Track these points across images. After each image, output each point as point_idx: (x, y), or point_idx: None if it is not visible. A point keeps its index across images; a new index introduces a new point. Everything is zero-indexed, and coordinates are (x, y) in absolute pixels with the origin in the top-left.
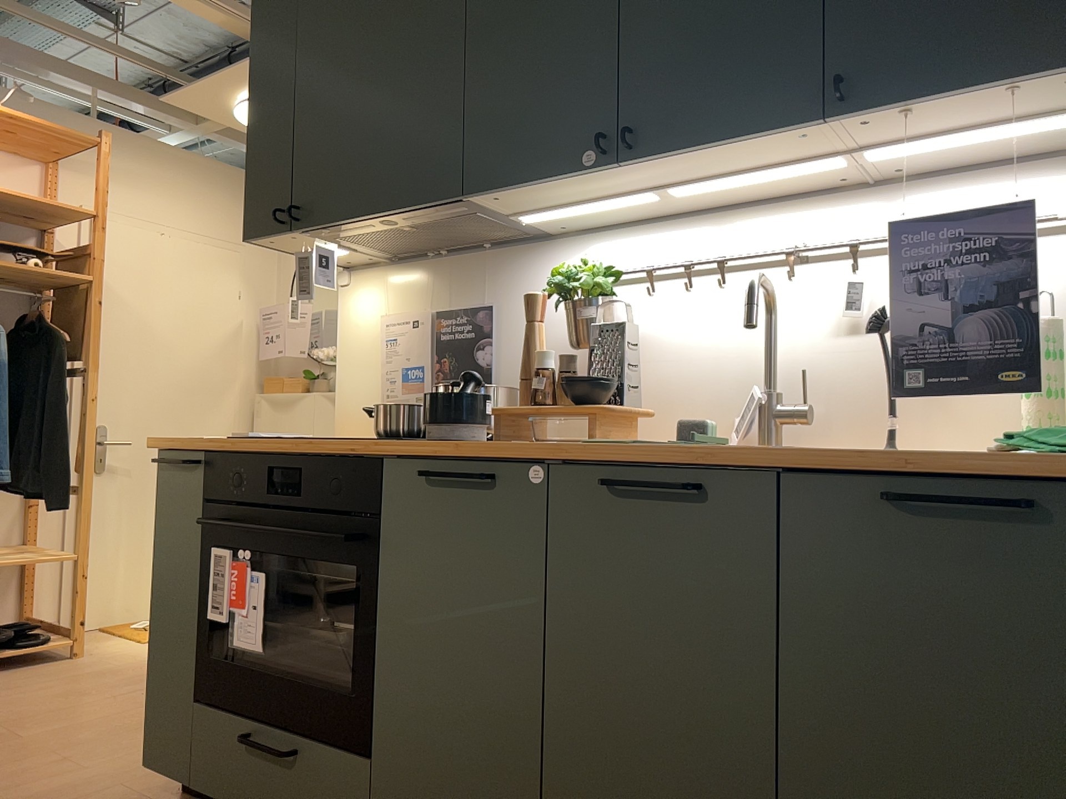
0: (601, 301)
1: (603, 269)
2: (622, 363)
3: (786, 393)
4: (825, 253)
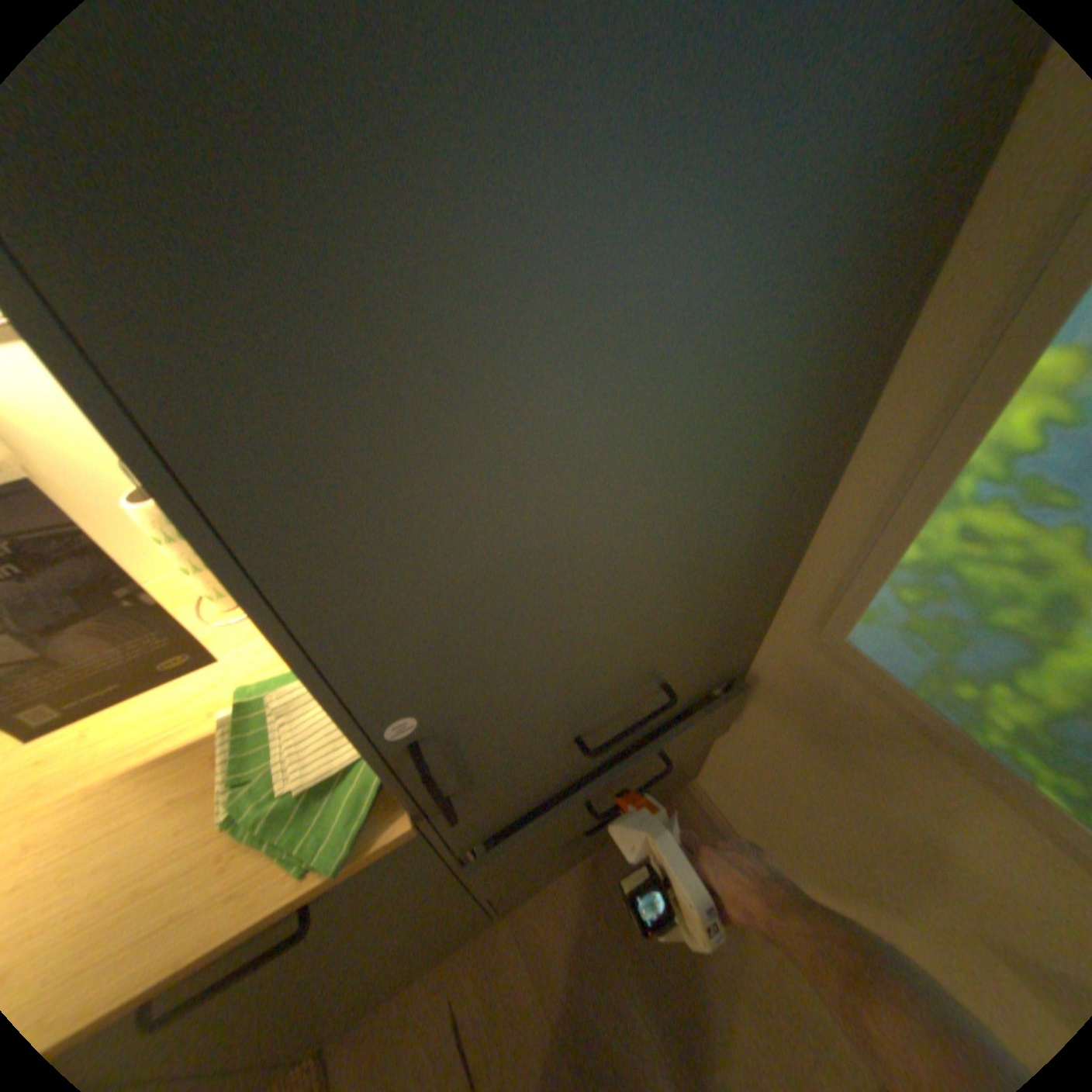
0: None
1: None
2: None
3: None
4: None
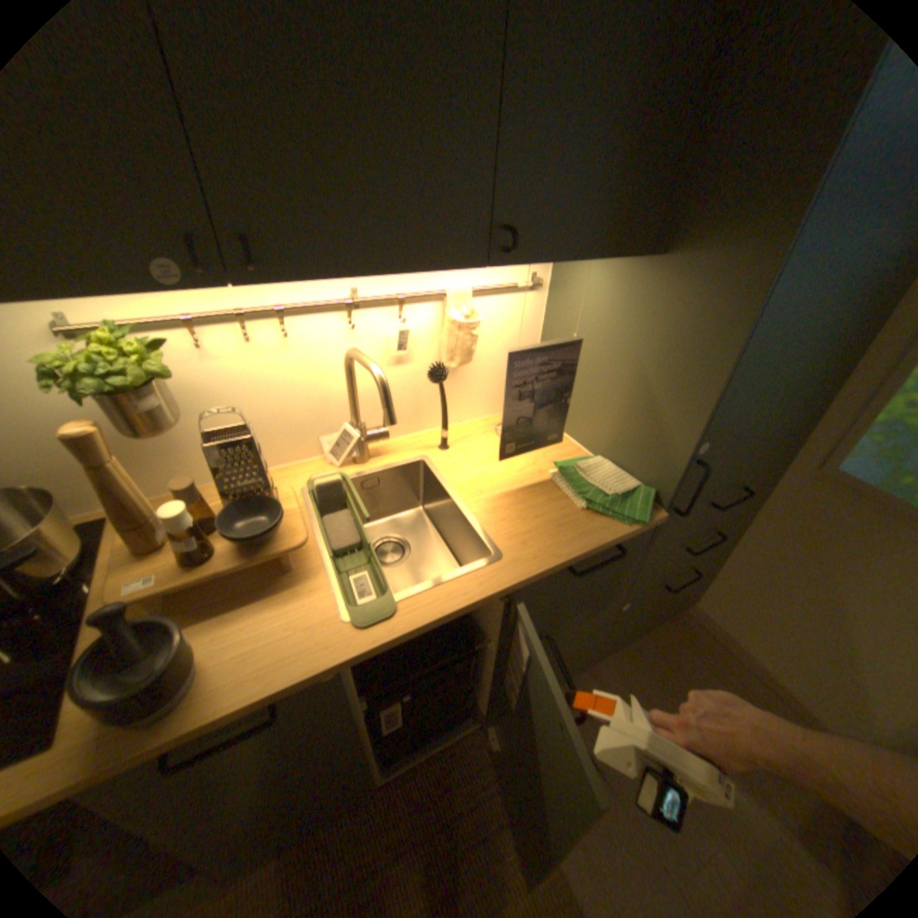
0: (154, 383)
1: (138, 344)
2: (254, 471)
3: (365, 419)
4: (375, 300)
